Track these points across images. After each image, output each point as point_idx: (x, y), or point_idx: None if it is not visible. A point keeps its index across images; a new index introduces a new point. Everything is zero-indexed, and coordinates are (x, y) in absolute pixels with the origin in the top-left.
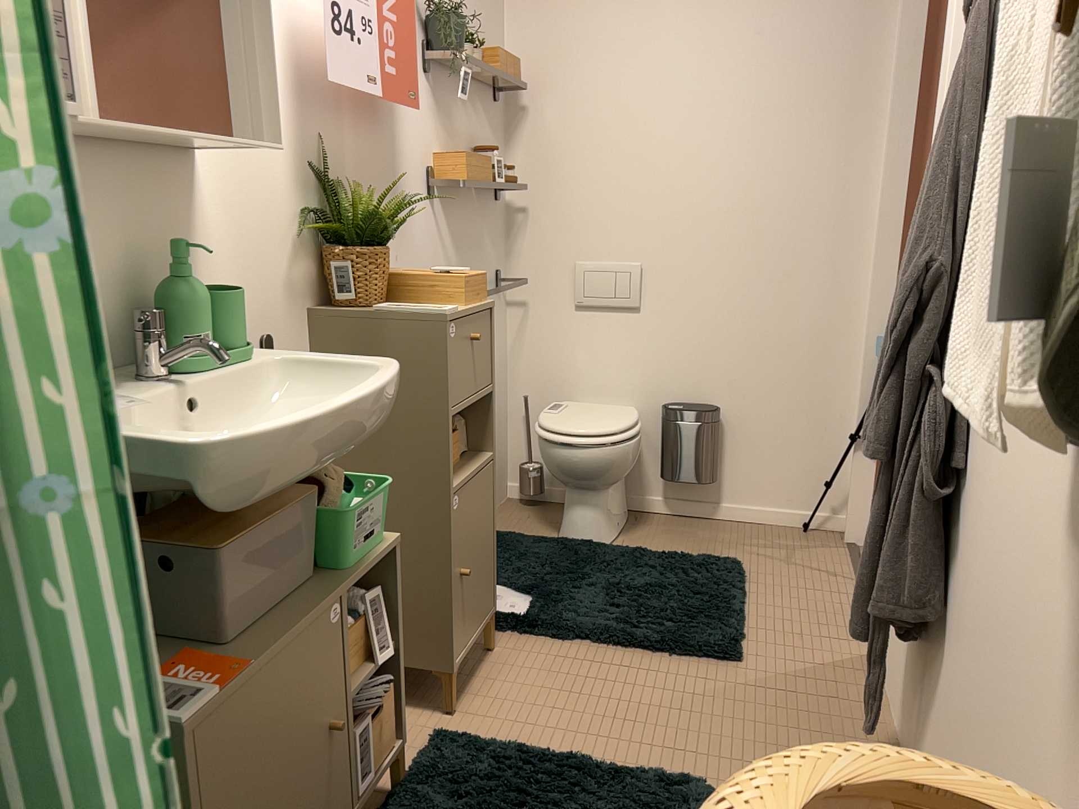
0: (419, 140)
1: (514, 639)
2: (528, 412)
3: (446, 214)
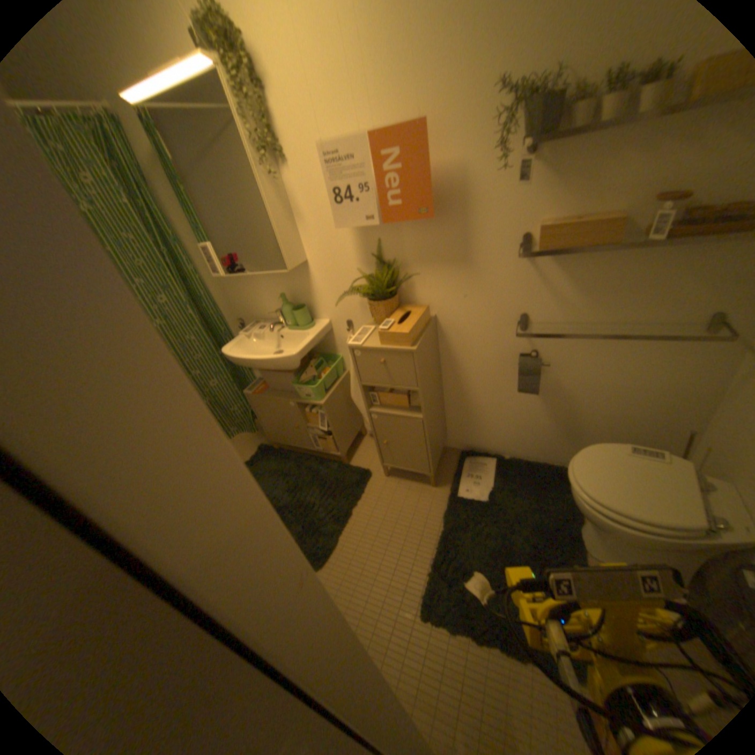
0: (508, 213)
1: (444, 495)
2: (689, 446)
3: (561, 264)
